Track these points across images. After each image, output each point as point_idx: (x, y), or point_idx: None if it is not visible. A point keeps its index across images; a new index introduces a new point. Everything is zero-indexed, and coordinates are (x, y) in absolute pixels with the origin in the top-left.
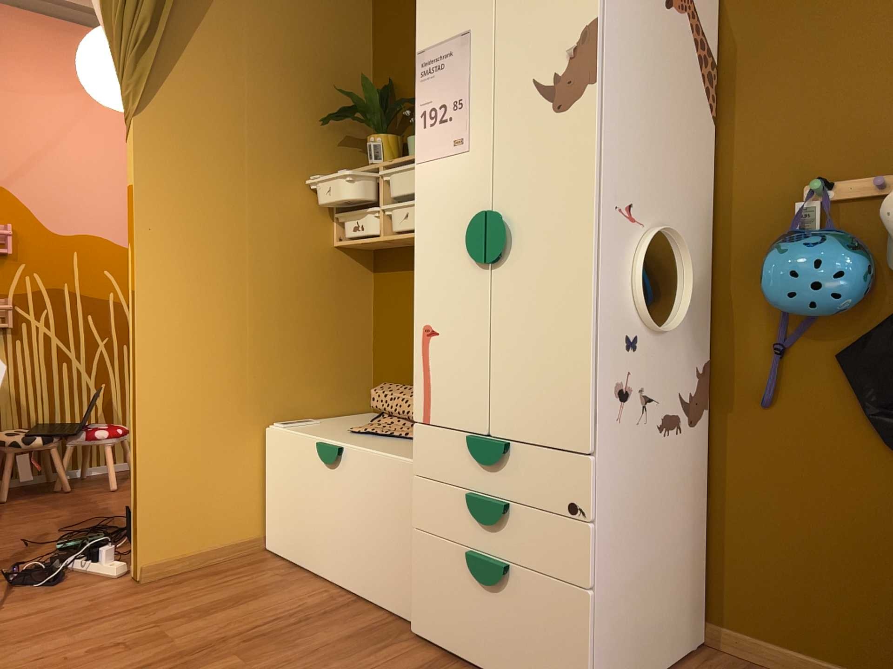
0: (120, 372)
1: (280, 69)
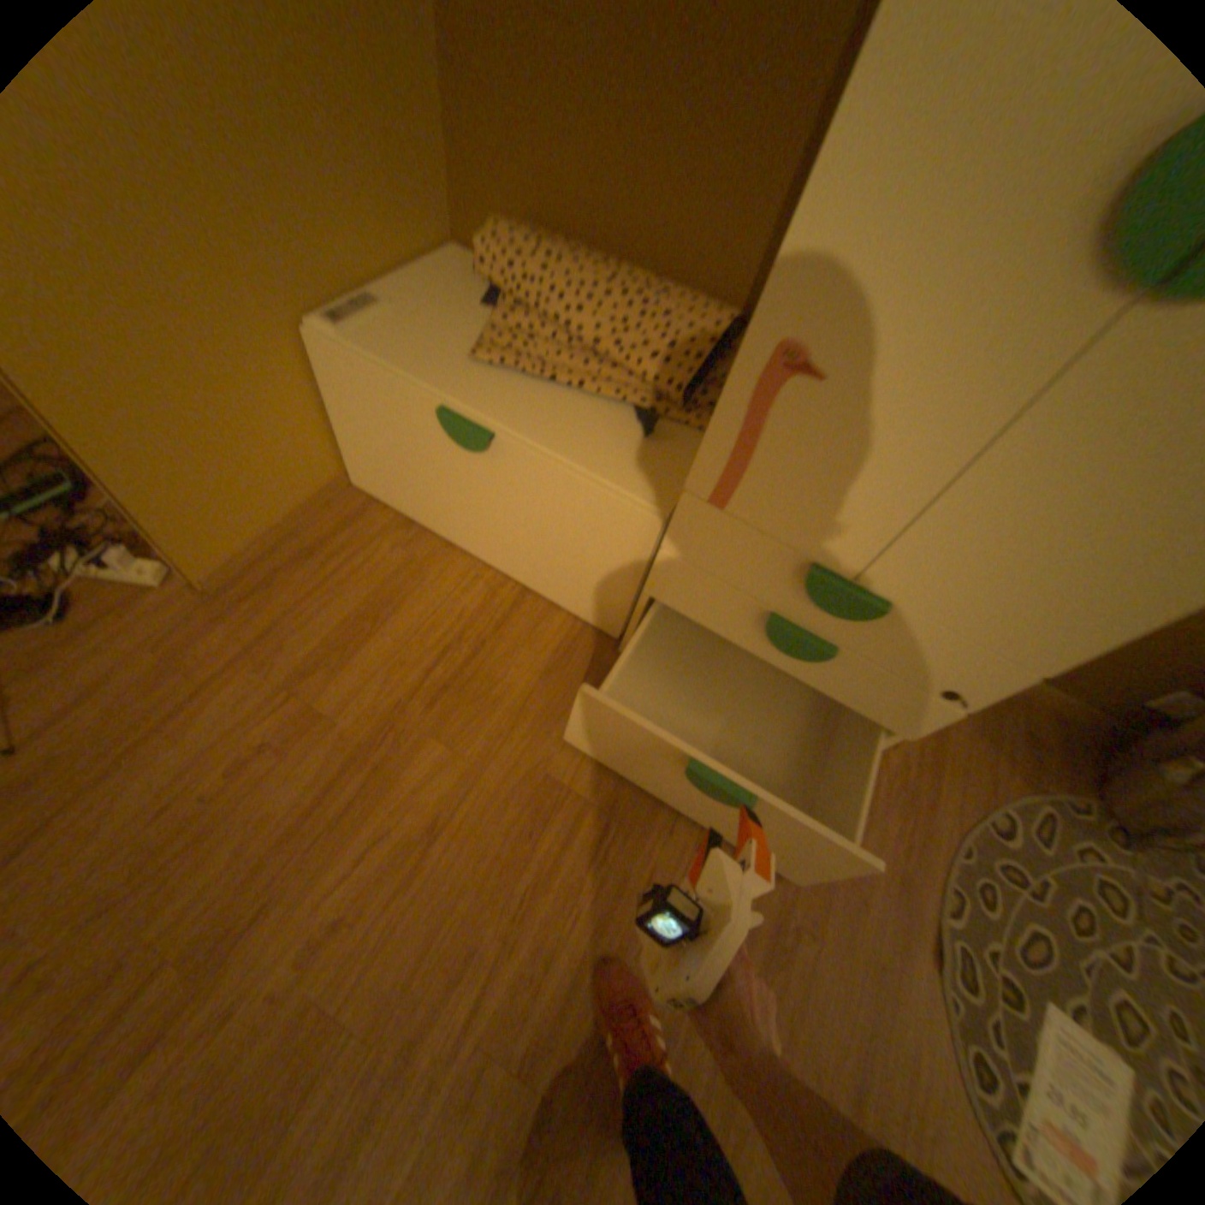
0: None
1: None
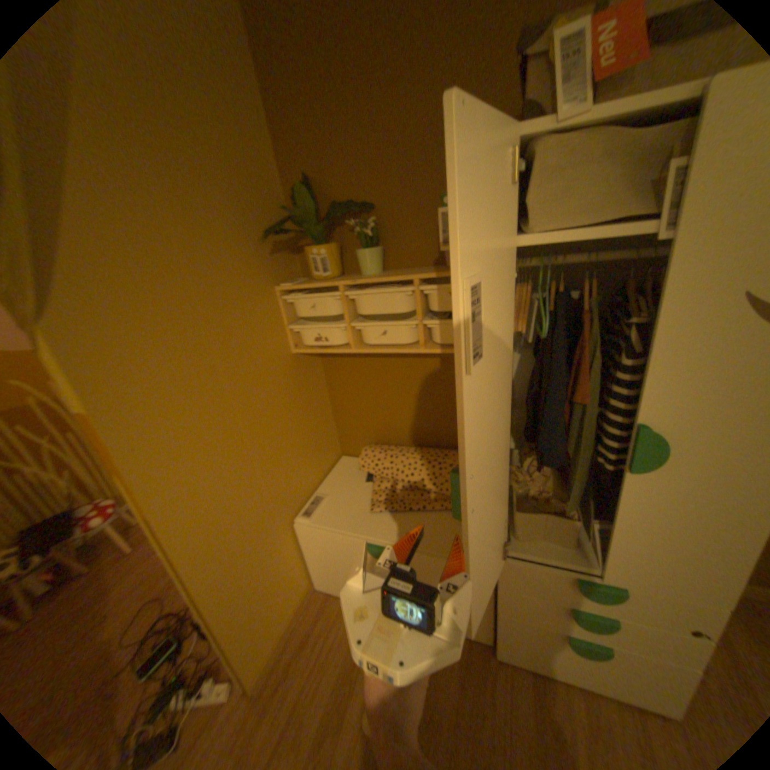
0: (77, 455)
1: (193, 182)
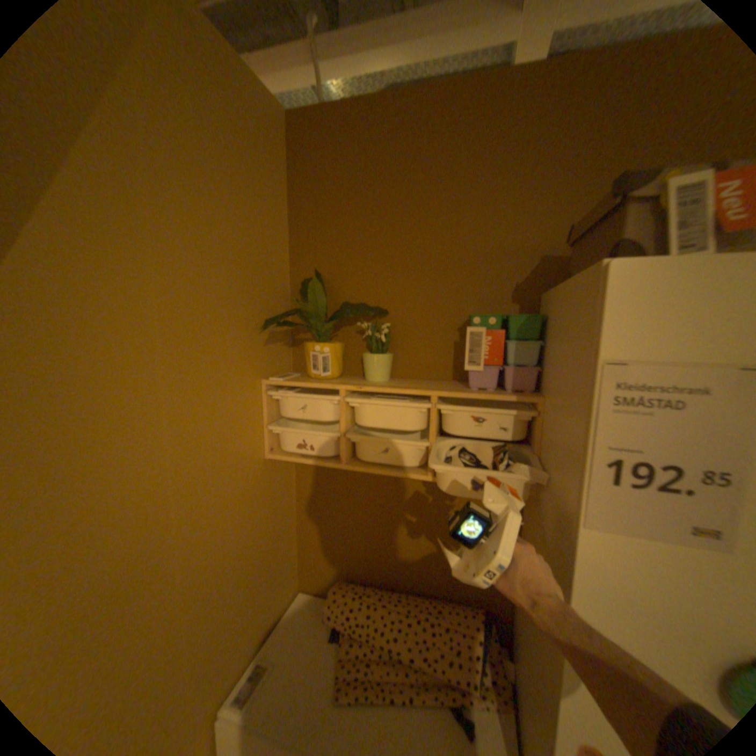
0: None
1: (199, 257)
